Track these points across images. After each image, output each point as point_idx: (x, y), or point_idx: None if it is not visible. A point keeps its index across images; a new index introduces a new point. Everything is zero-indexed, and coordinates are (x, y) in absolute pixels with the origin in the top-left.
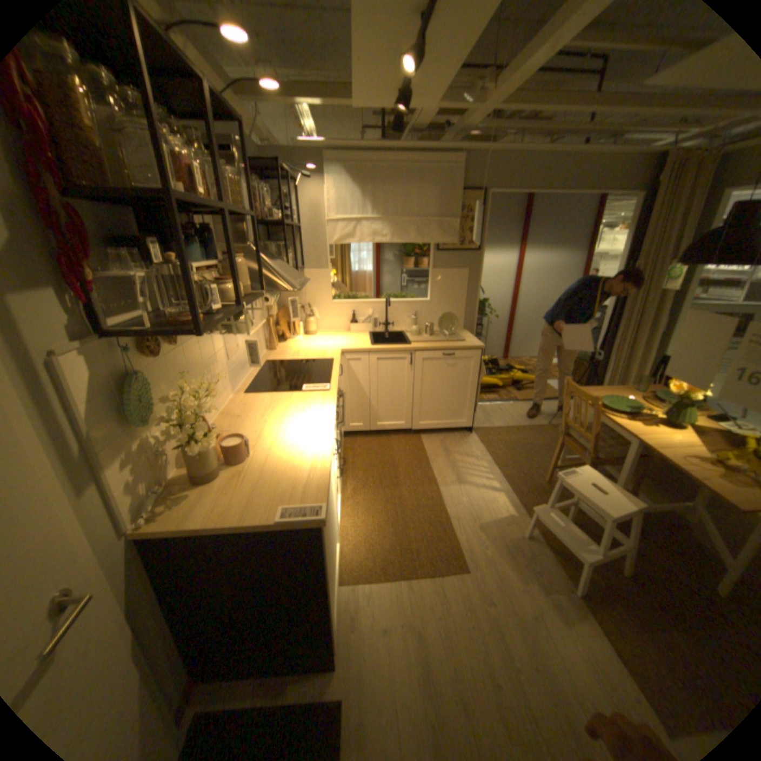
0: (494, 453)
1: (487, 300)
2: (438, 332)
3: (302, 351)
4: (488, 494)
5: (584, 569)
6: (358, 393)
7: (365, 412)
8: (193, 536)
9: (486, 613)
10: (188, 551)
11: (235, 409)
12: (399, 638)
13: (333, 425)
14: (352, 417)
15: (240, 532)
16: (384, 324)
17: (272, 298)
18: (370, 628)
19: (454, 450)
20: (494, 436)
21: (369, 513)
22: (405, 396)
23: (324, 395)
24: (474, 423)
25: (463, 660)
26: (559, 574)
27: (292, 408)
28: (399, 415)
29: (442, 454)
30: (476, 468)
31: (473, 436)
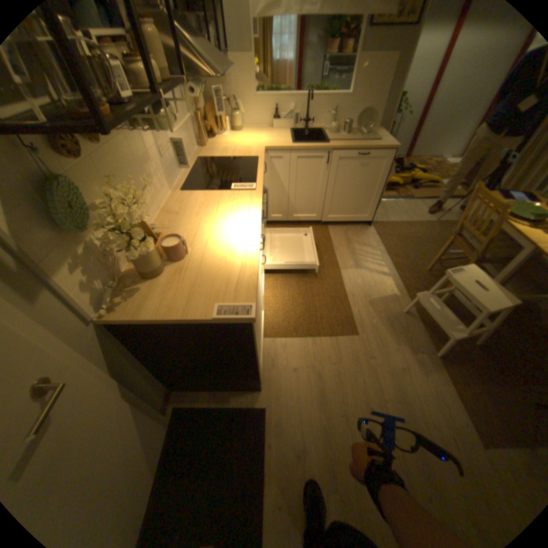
0: (388, 244)
1: (405, 93)
2: (356, 129)
3: (230, 148)
4: (379, 277)
5: (446, 338)
6: (279, 188)
7: (284, 206)
8: (147, 322)
9: (368, 362)
10: (147, 331)
11: (173, 205)
12: (305, 375)
13: (260, 226)
14: (273, 209)
15: (185, 322)
16: (305, 119)
17: (198, 88)
18: (285, 367)
19: (355, 240)
20: (389, 229)
21: (285, 287)
22: (319, 193)
23: (251, 194)
24: (373, 217)
25: (348, 391)
26: (426, 340)
27: (223, 206)
28: (312, 209)
29: (345, 243)
30: (371, 255)
31: (371, 228)
